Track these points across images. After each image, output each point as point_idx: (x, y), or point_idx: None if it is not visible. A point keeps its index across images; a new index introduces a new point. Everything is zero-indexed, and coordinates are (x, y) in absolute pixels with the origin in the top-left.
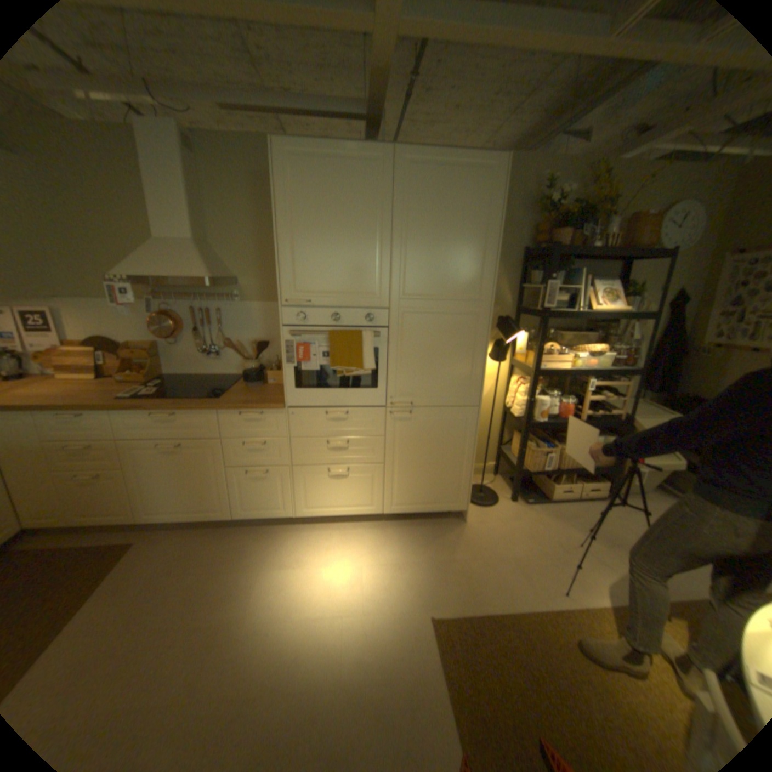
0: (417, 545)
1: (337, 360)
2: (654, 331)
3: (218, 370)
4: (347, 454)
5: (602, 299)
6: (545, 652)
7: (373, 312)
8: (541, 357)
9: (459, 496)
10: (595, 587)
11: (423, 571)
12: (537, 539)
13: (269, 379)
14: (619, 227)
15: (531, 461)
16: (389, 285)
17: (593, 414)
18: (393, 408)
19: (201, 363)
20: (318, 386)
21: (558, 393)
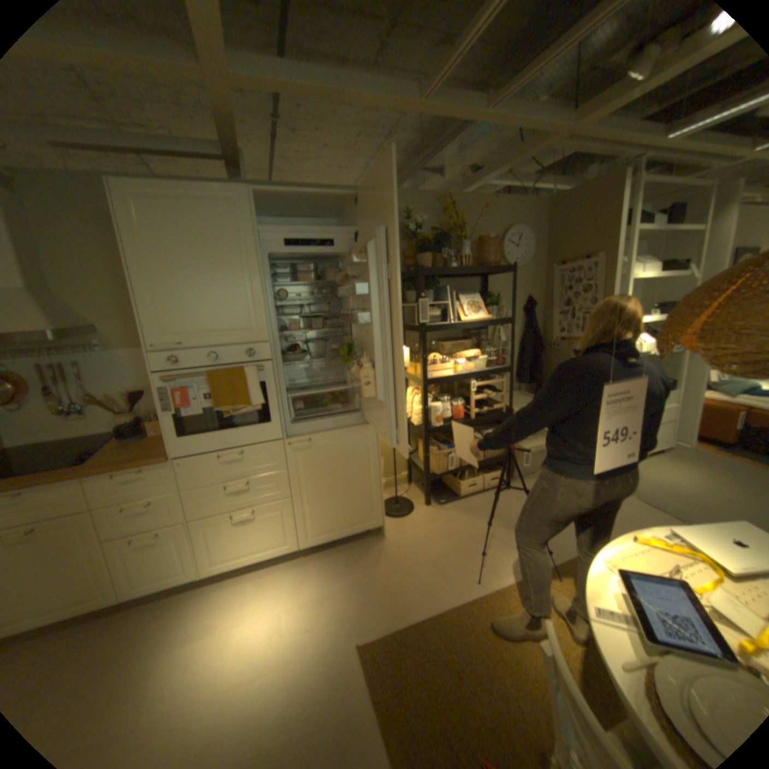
0: (338, 572)
1: (222, 399)
2: (515, 333)
3: (83, 430)
4: (249, 495)
5: (468, 310)
6: (464, 644)
7: (253, 346)
8: (425, 368)
9: (373, 512)
10: (501, 568)
11: (345, 598)
12: (450, 537)
13: (150, 431)
14: (470, 249)
15: (435, 464)
16: (266, 318)
17: (479, 411)
18: (291, 438)
19: (58, 426)
20: (206, 430)
21: (447, 397)
